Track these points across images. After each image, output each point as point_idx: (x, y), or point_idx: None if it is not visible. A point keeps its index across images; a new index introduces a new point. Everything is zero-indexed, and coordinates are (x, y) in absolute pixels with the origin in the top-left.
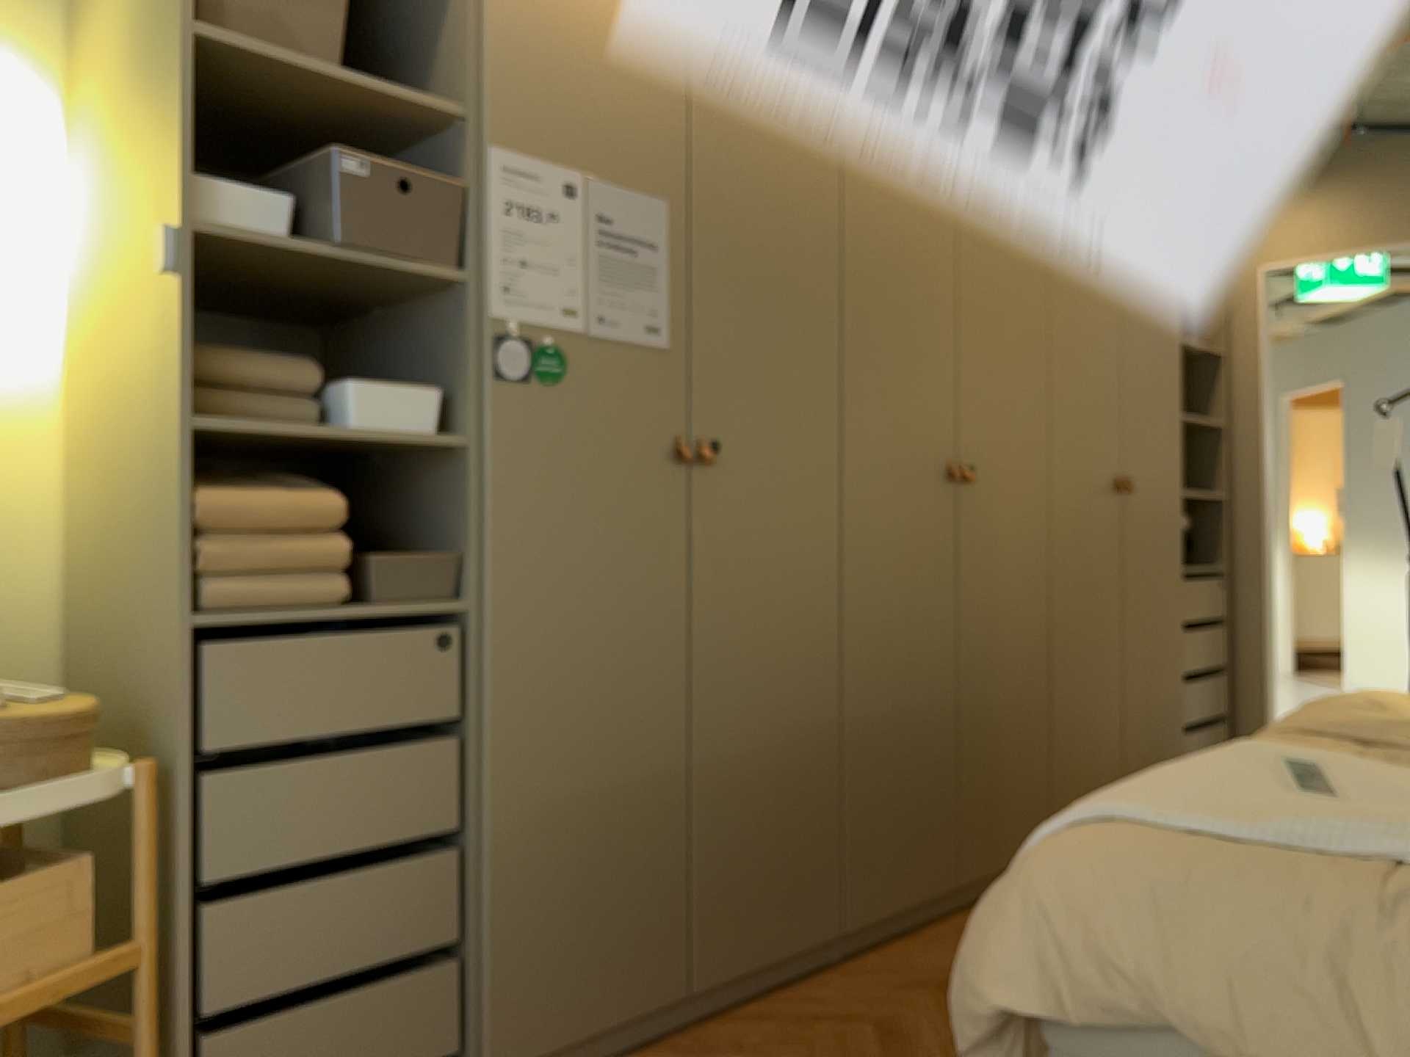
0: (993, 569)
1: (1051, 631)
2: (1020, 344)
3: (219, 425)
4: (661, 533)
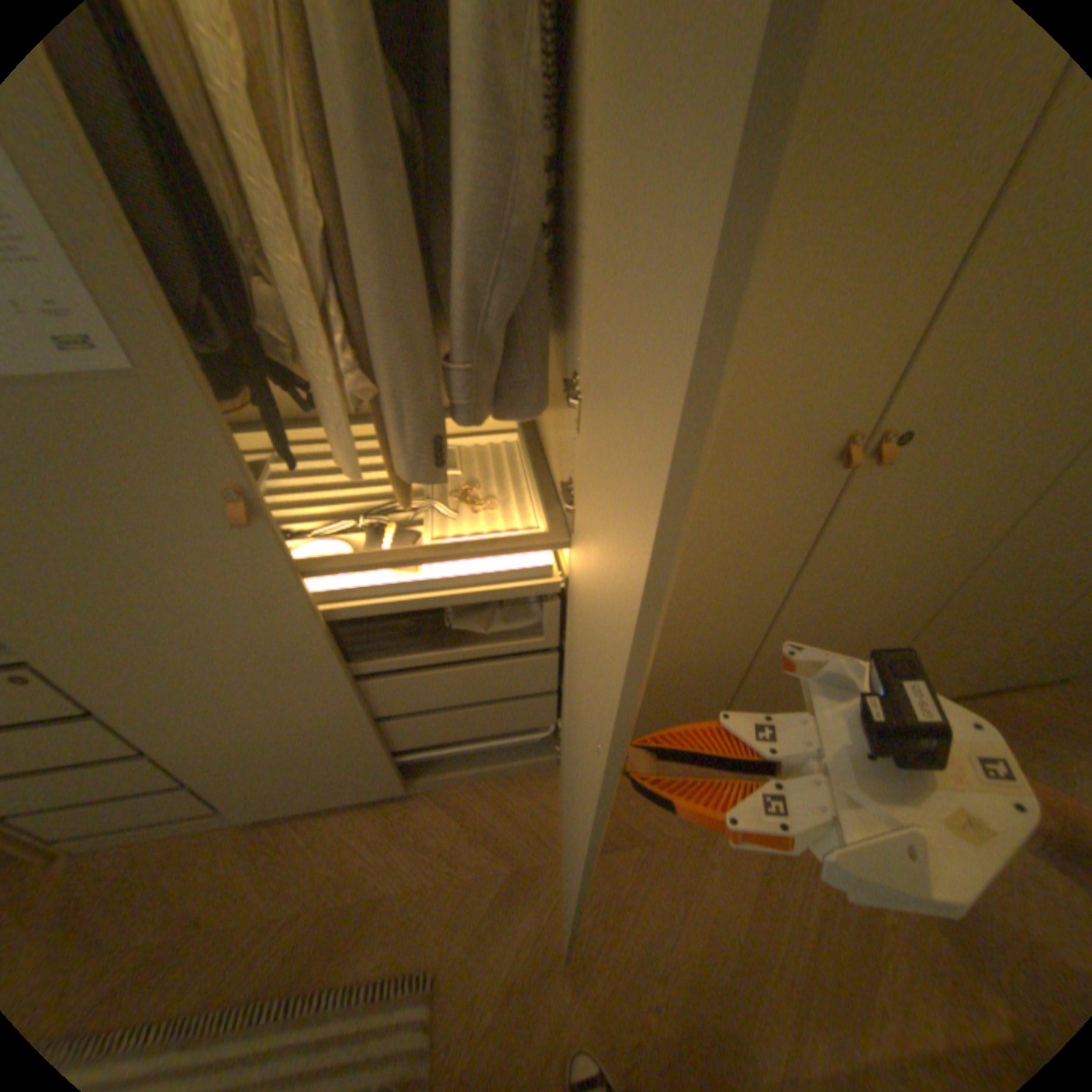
0: (881, 549)
1: (958, 592)
2: None
3: None
4: (255, 587)
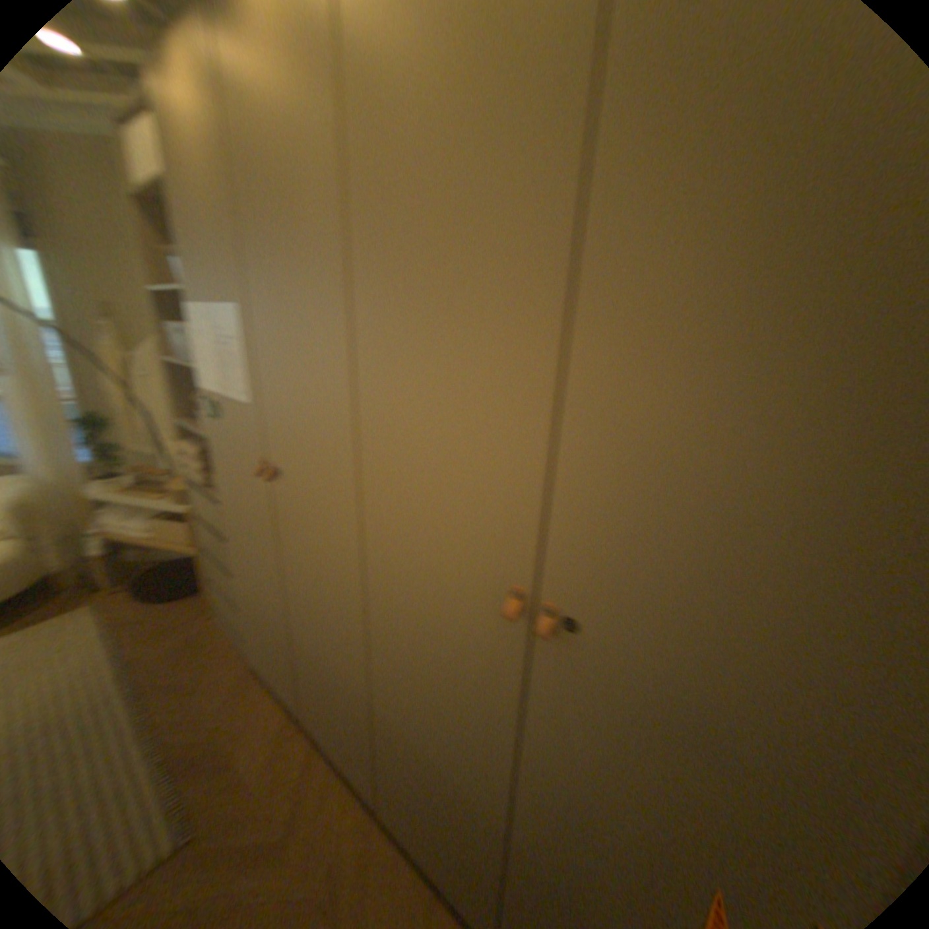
0: (601, 783)
1: None
2: (845, 442)
3: (175, 424)
4: (259, 512)
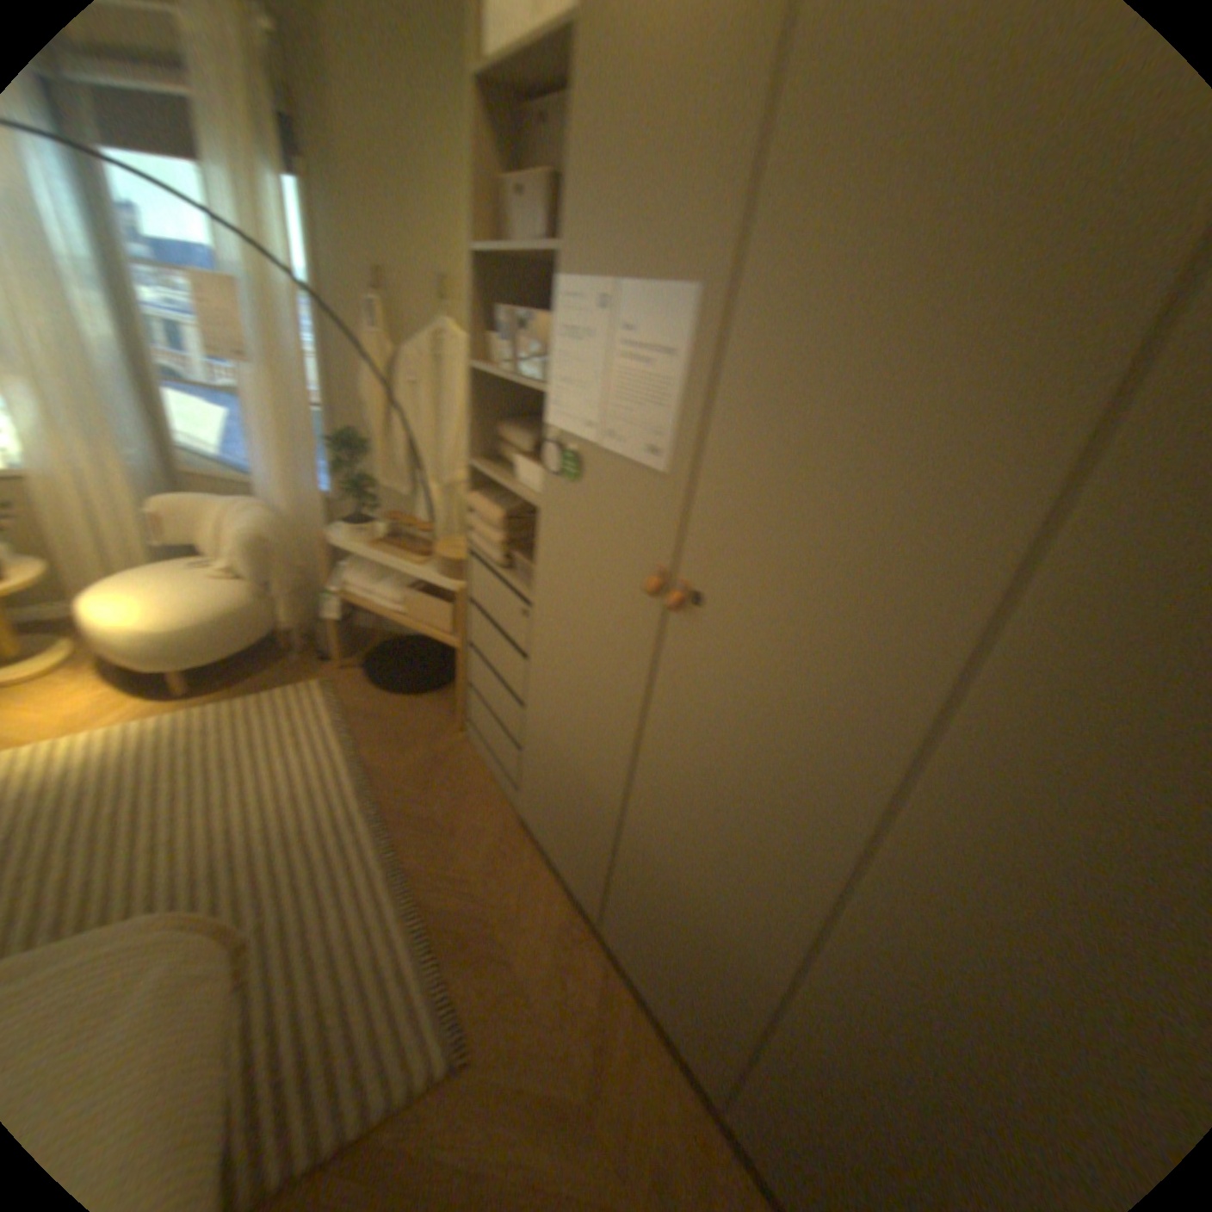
0: None
1: None
2: None
3: (476, 467)
4: (628, 643)
